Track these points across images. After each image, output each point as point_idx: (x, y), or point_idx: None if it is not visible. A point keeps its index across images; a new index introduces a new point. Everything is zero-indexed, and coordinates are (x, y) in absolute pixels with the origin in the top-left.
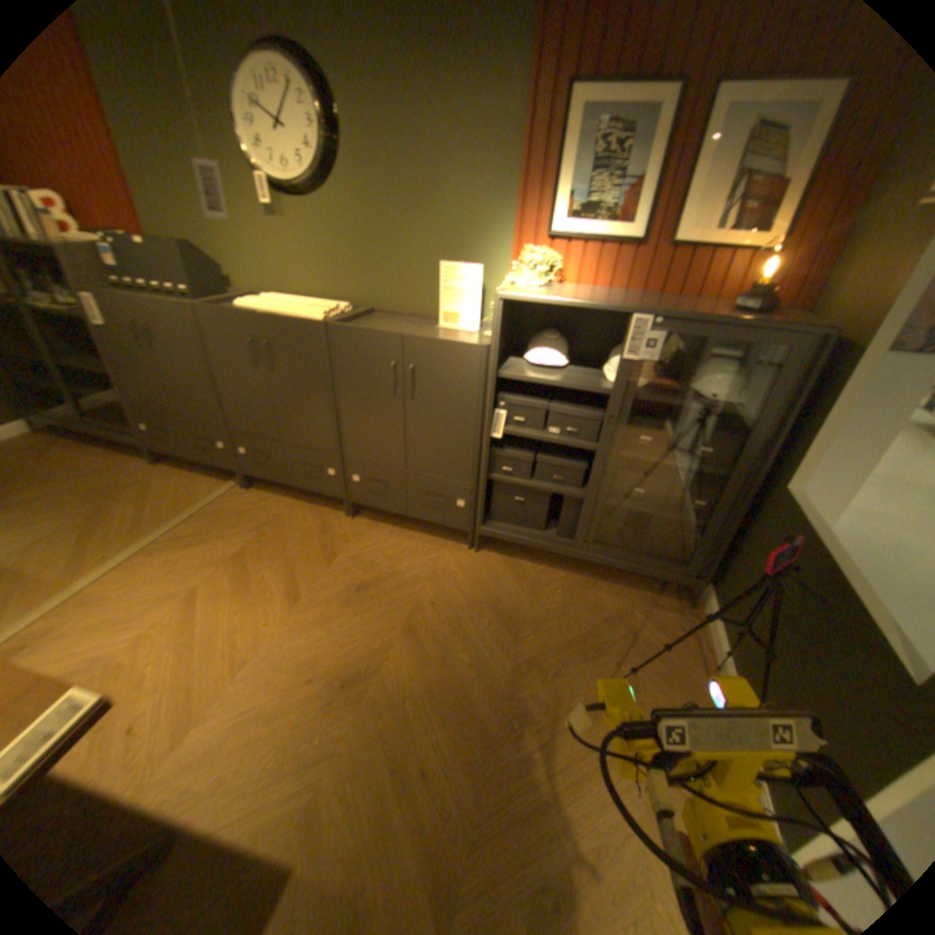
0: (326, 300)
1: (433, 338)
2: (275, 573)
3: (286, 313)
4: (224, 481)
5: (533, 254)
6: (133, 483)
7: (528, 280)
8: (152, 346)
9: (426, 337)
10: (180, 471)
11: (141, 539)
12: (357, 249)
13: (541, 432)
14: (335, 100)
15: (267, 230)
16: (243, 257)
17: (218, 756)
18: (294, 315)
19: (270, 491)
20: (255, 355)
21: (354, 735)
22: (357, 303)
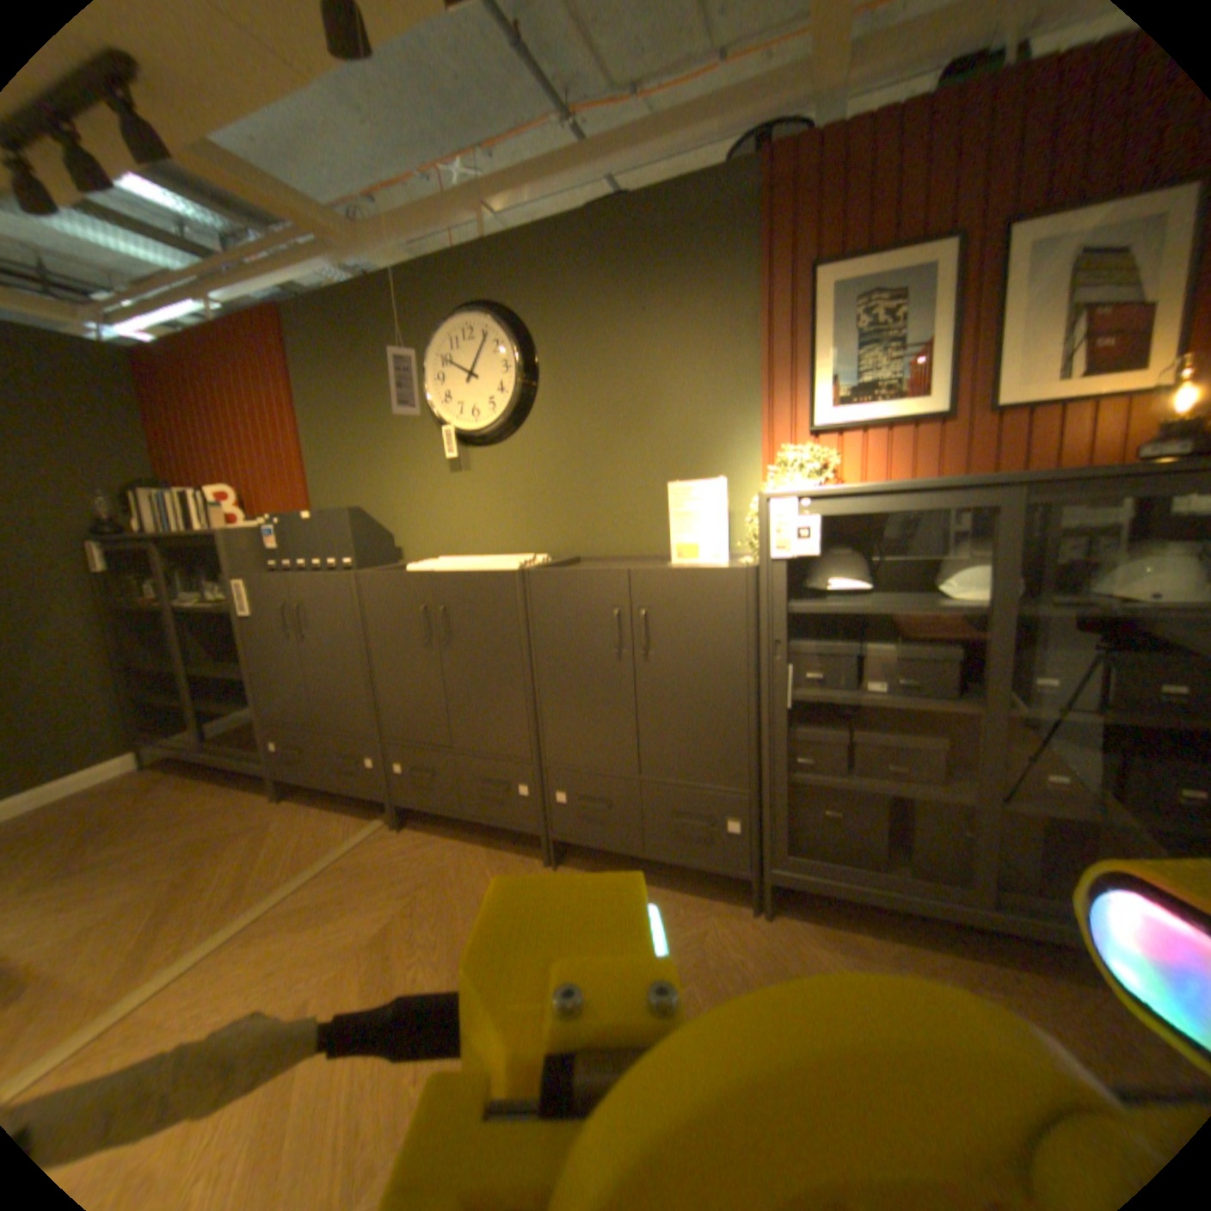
0: (519, 554)
1: (674, 566)
2: (437, 968)
3: (473, 566)
4: (370, 817)
5: (793, 454)
6: (249, 826)
7: (798, 478)
8: (304, 630)
9: (663, 566)
10: (313, 806)
11: (243, 912)
12: (560, 488)
13: (857, 689)
14: (536, 341)
15: (452, 486)
16: (421, 520)
17: None
18: (483, 566)
19: (432, 829)
20: (430, 624)
21: None
22: (559, 552)
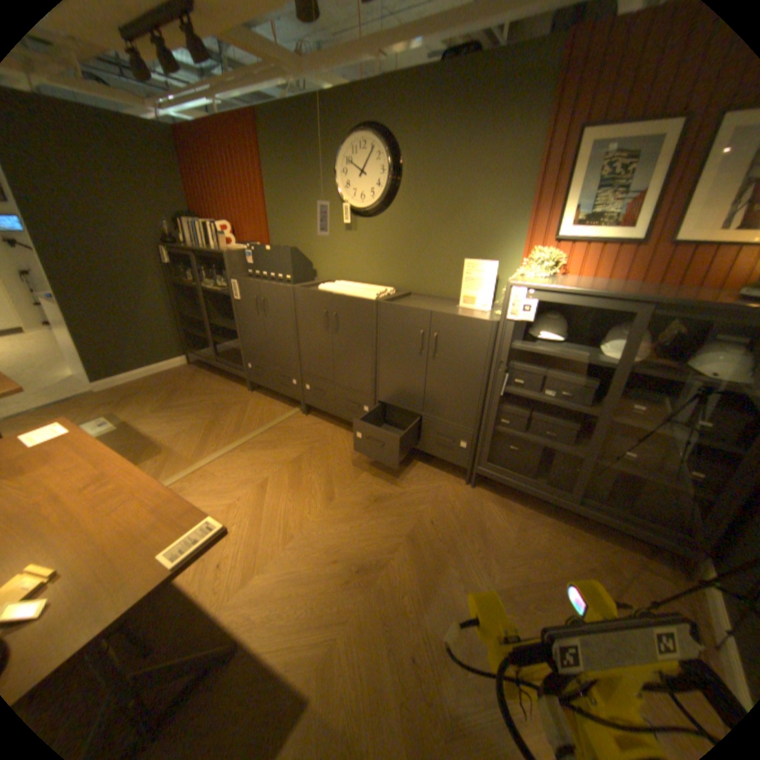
0: (378, 286)
1: (454, 314)
2: (320, 477)
3: (352, 294)
4: (293, 407)
5: (541, 253)
6: (239, 401)
7: (536, 273)
8: (266, 313)
9: (449, 313)
10: (267, 397)
11: (240, 439)
12: (405, 251)
13: (538, 394)
14: (402, 156)
15: (345, 240)
16: (327, 257)
17: (270, 599)
18: (357, 295)
19: (321, 418)
20: (327, 322)
21: (363, 612)
22: (400, 288)
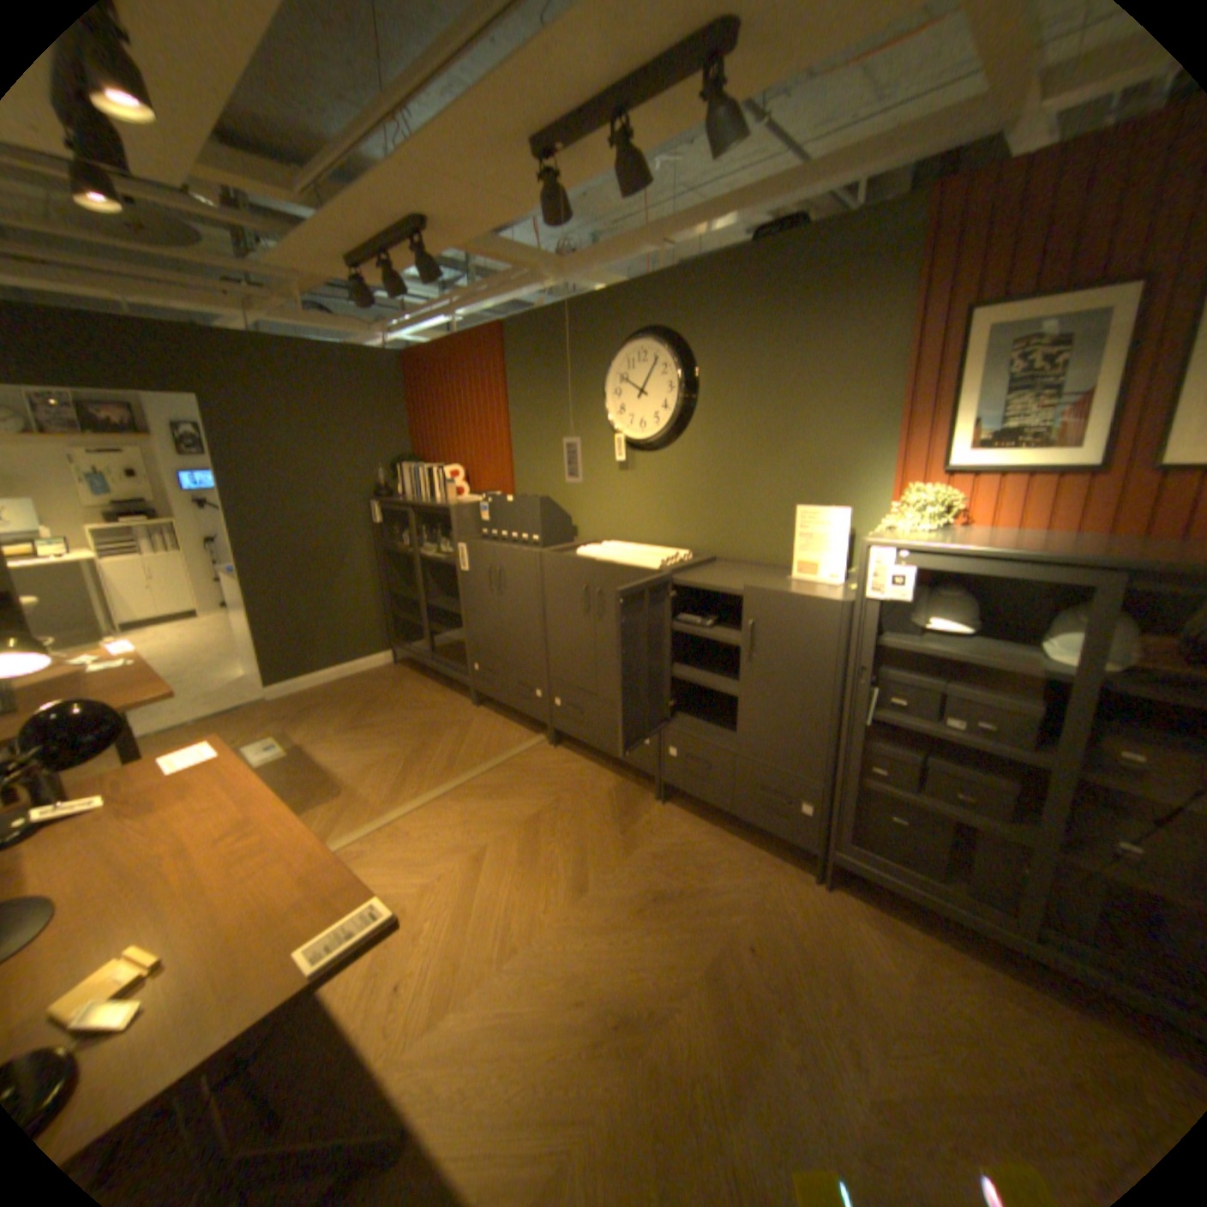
0: (666, 548)
1: (780, 591)
2: (566, 851)
3: (624, 562)
4: (535, 733)
5: (923, 493)
6: (457, 721)
7: (914, 524)
8: (501, 590)
9: (772, 589)
10: (498, 716)
11: (451, 780)
12: (705, 497)
13: (935, 725)
14: (699, 366)
15: (618, 484)
16: (593, 509)
17: (467, 1059)
18: (631, 563)
19: (577, 753)
20: (588, 602)
21: (621, 1108)
22: (699, 551)
